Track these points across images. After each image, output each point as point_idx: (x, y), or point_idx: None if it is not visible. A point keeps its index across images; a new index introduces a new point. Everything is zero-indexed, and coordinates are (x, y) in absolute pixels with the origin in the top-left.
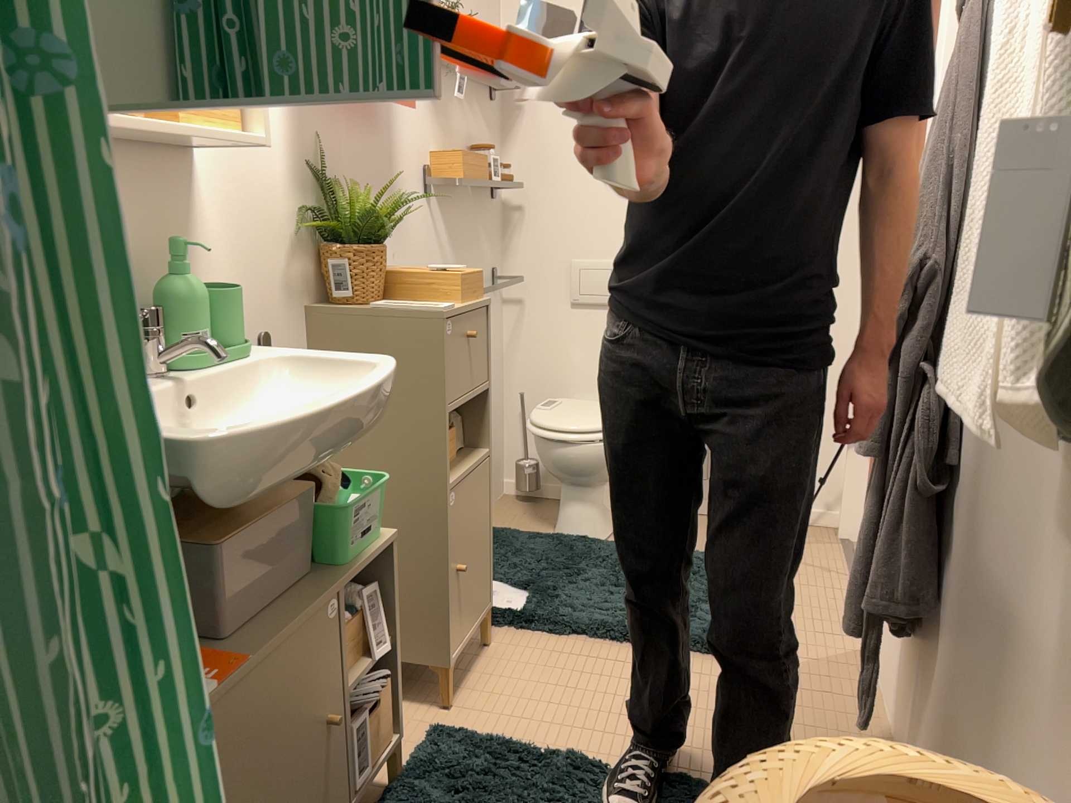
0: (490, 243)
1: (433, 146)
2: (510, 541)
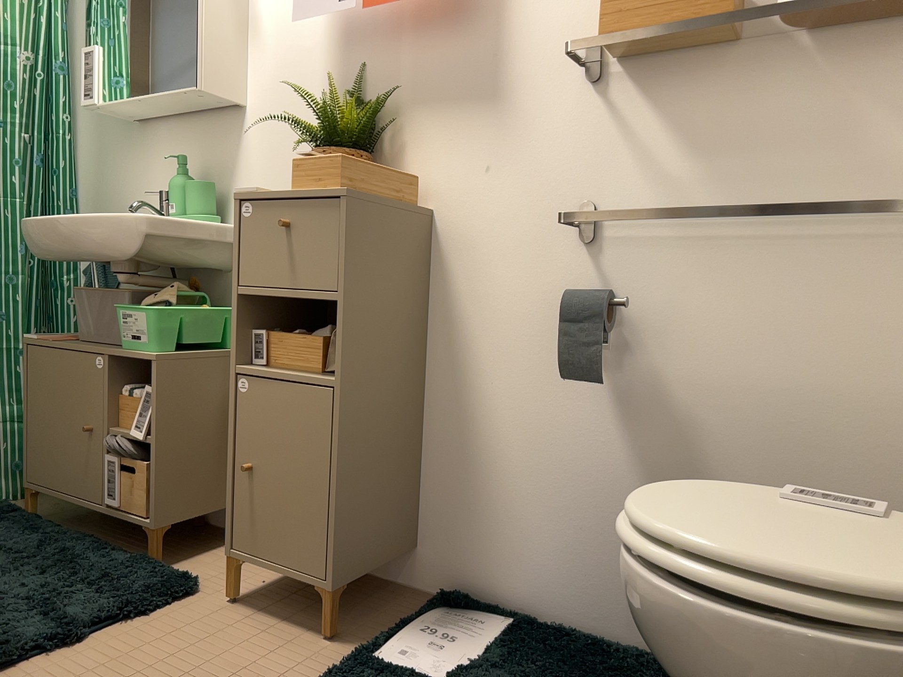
0: None
1: None
2: None
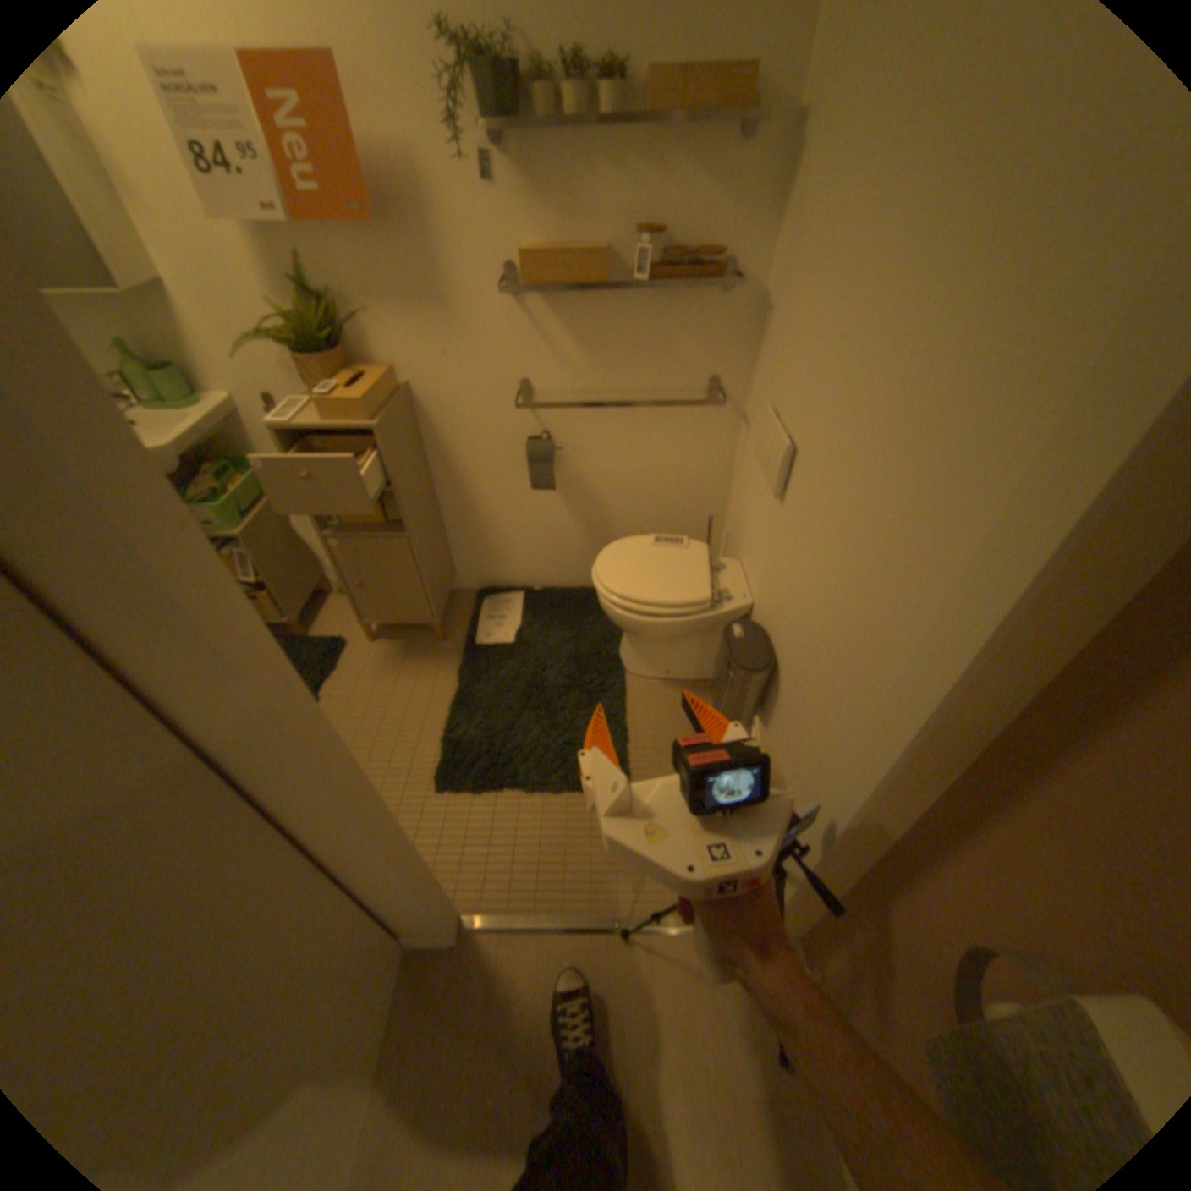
0: (703, 343)
1: (523, 230)
2: (589, 612)
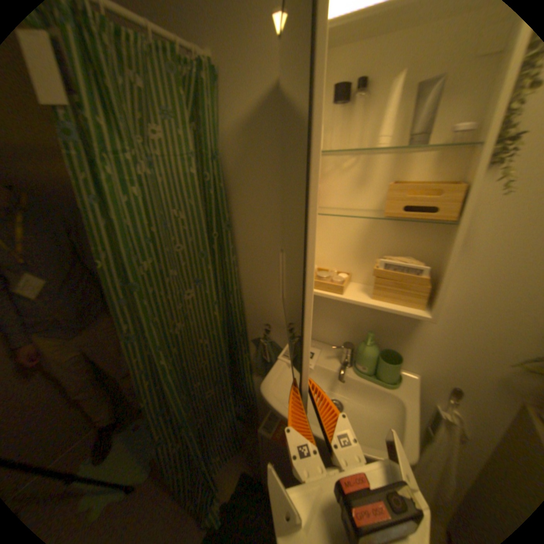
0: None
1: None
2: None
